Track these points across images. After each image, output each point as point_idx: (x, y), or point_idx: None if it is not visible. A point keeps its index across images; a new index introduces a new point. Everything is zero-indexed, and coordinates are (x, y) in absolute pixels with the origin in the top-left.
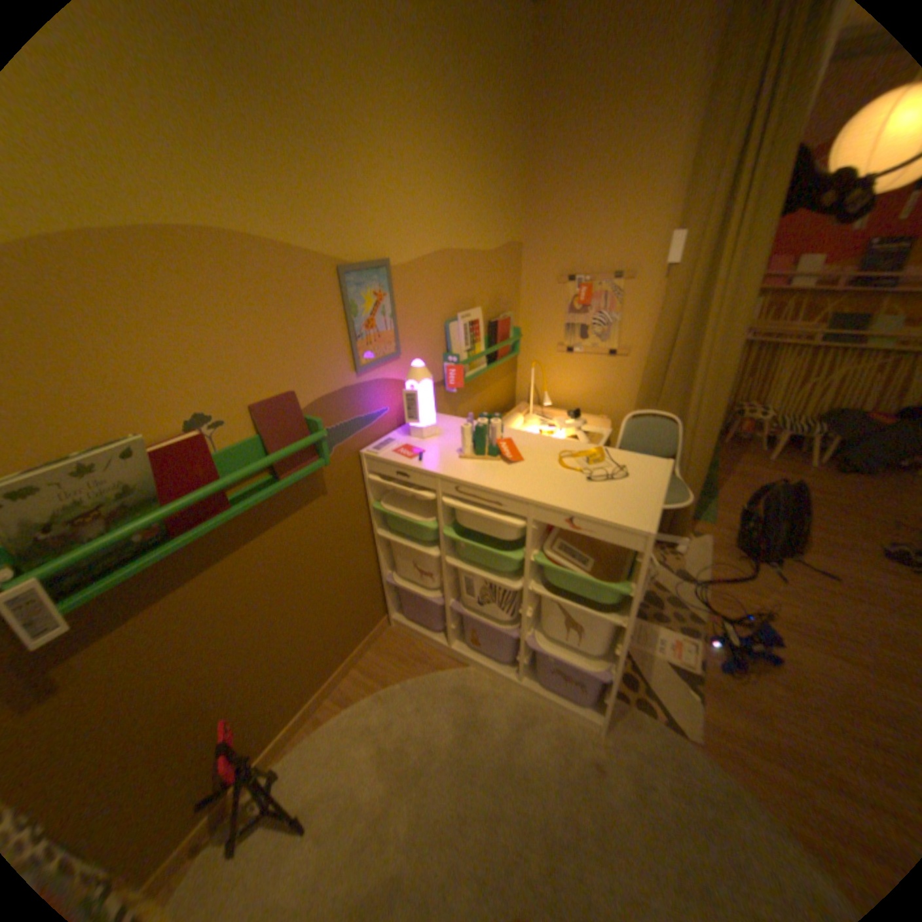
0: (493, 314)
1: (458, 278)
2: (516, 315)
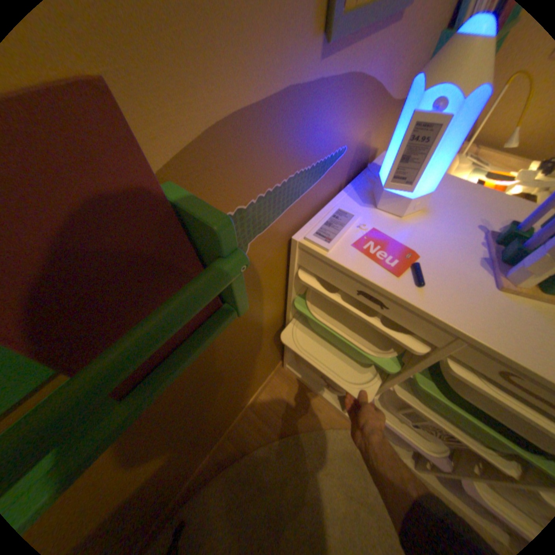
0: None
1: None
2: None
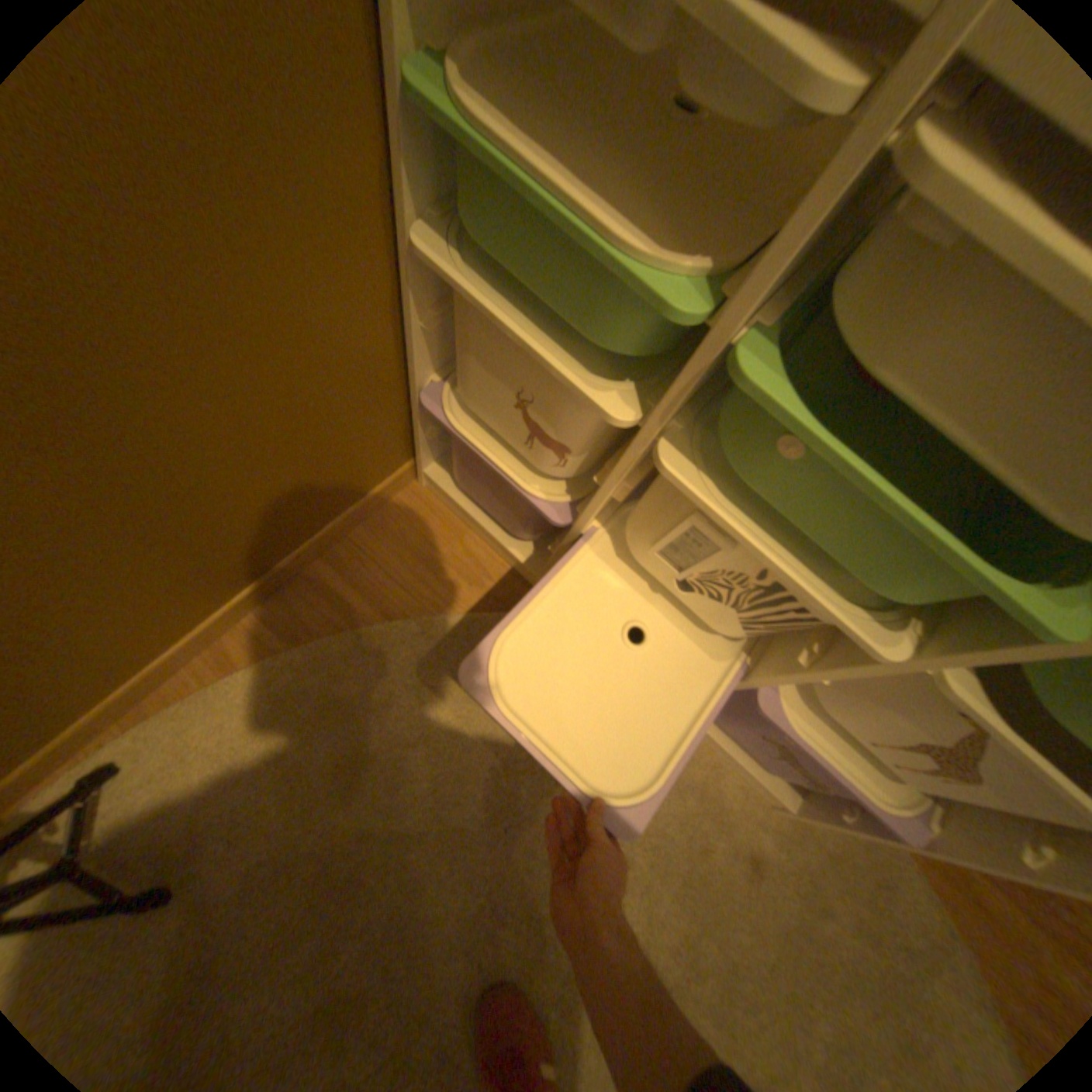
0: None
1: None
2: None
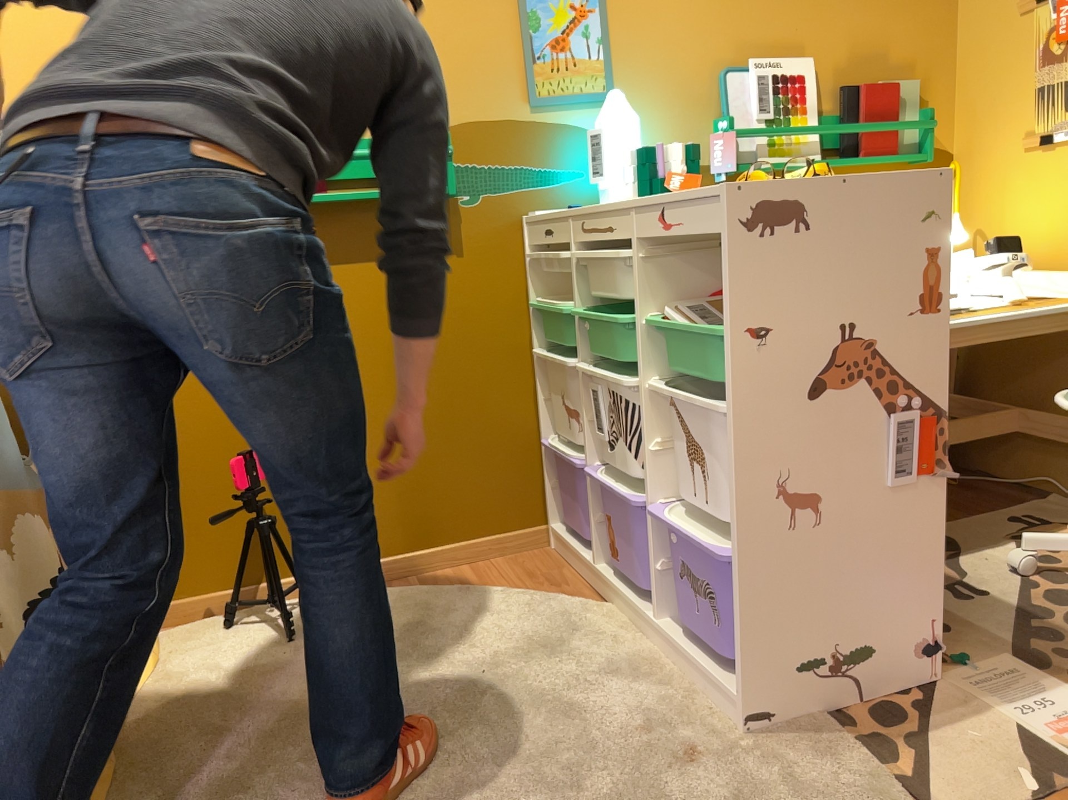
0: (859, 79)
1: (755, 7)
2: (939, 95)
